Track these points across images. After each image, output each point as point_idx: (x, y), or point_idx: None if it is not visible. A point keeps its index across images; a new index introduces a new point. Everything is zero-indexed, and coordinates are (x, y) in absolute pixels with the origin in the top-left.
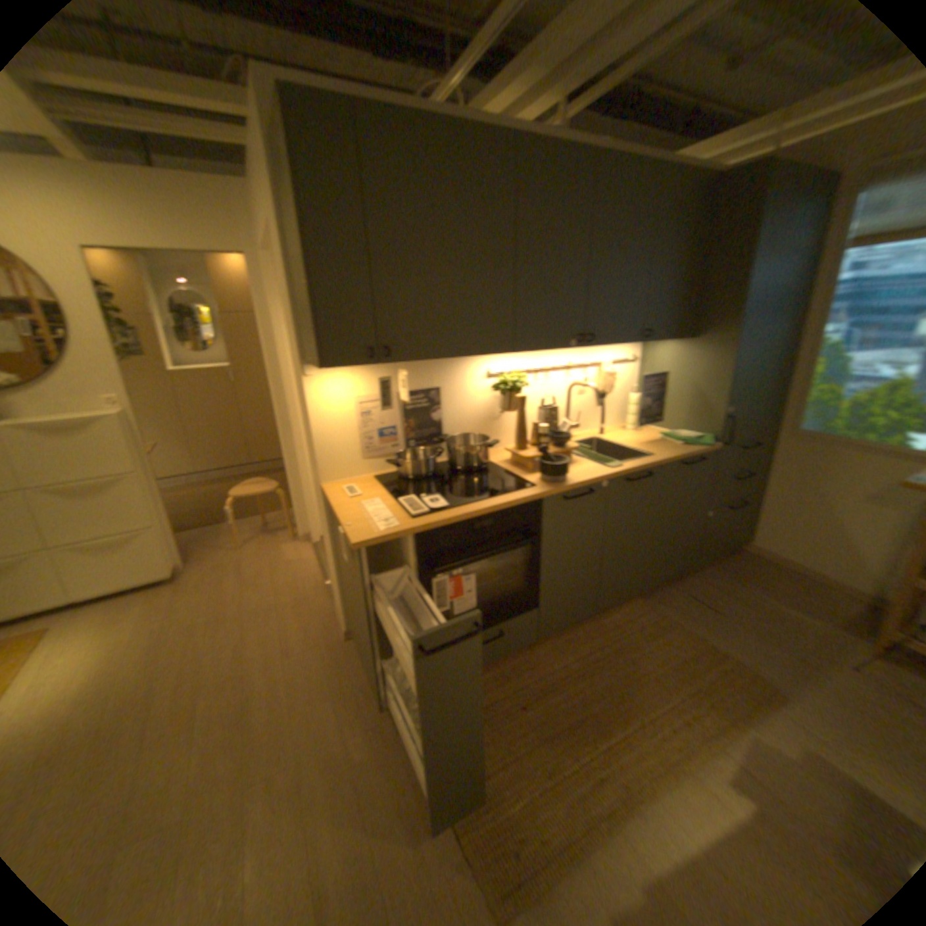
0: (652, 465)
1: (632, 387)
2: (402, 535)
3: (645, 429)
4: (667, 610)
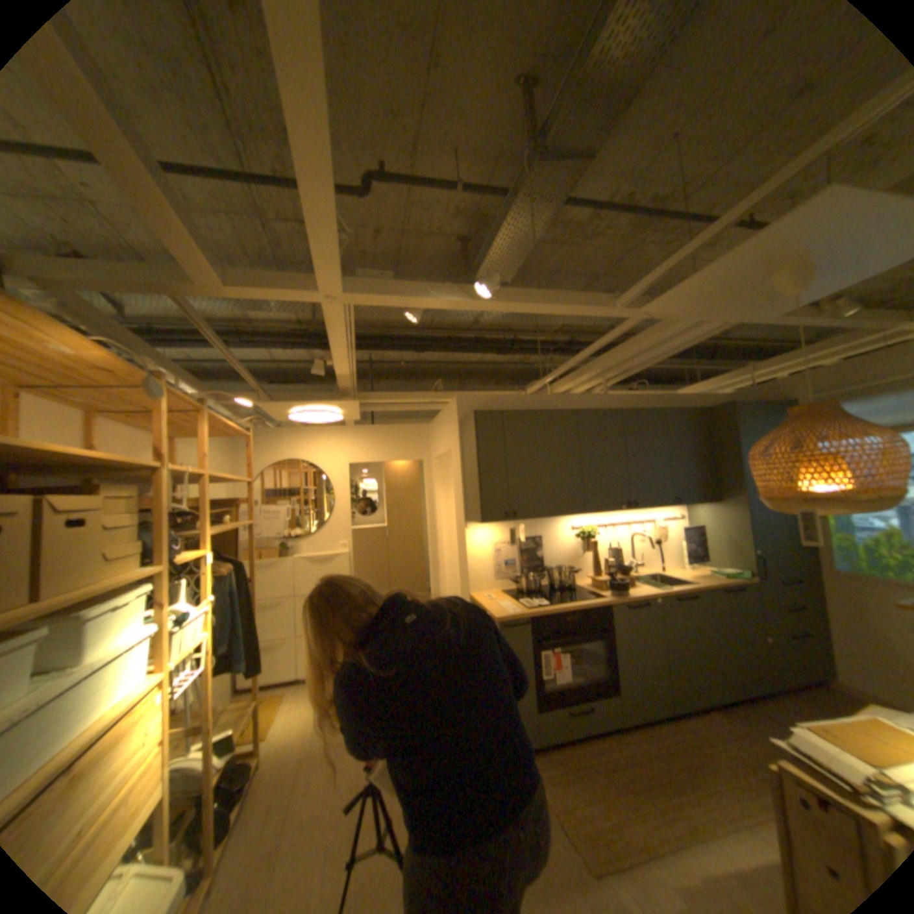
0: (695, 591)
1: (683, 537)
2: (523, 618)
3: (700, 569)
4: (744, 725)
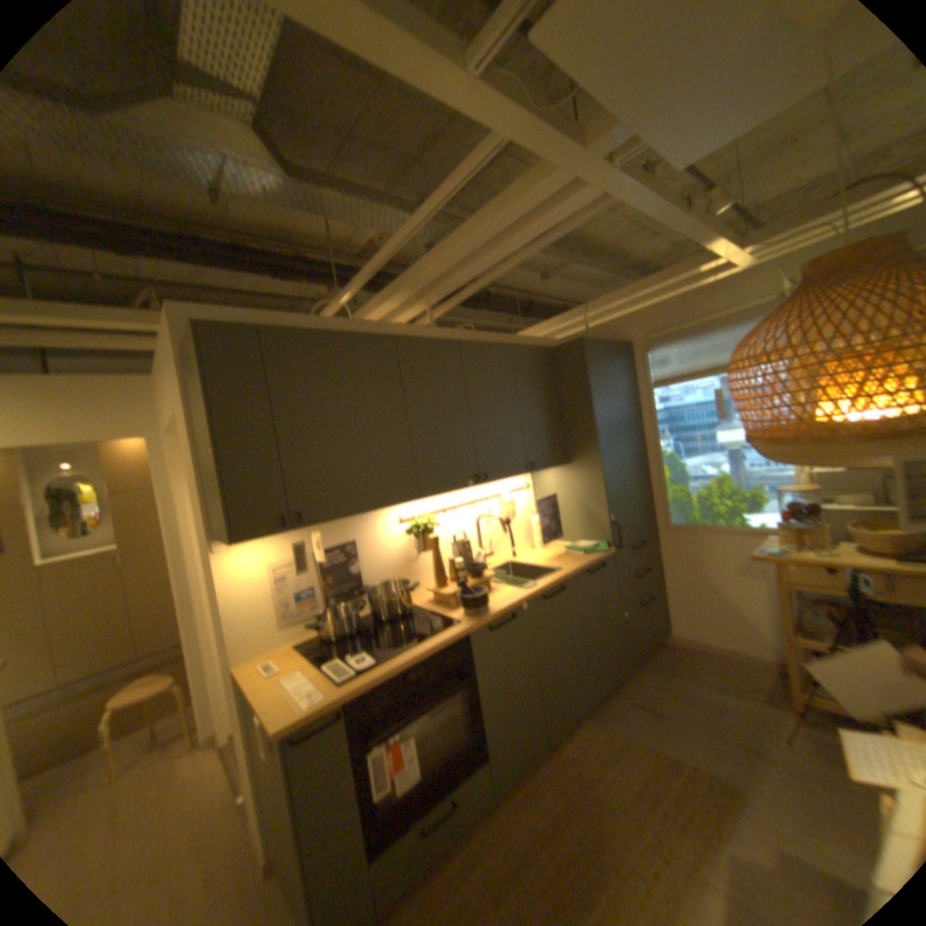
0: (560, 579)
1: (530, 509)
2: (326, 709)
3: (550, 545)
4: (615, 726)
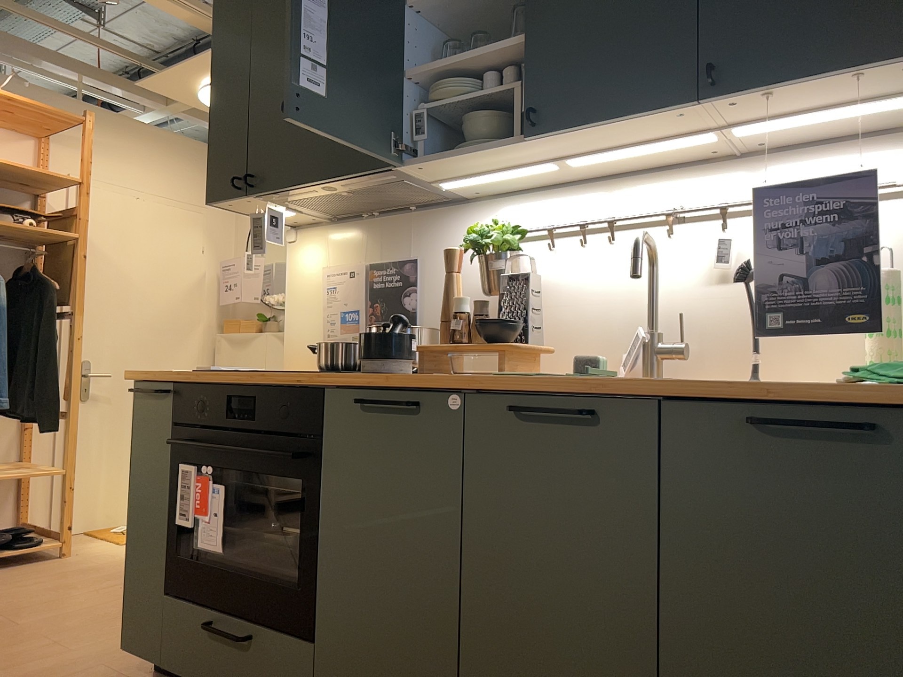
0: (592, 388)
1: None
2: (158, 377)
3: None
4: None
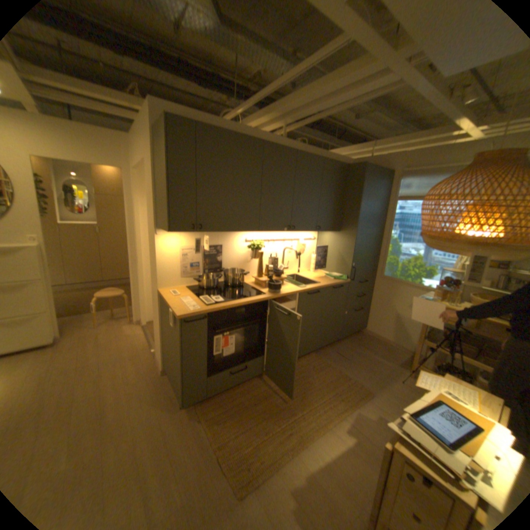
0: (318, 287)
1: (312, 251)
2: (201, 313)
3: (318, 271)
4: (325, 358)
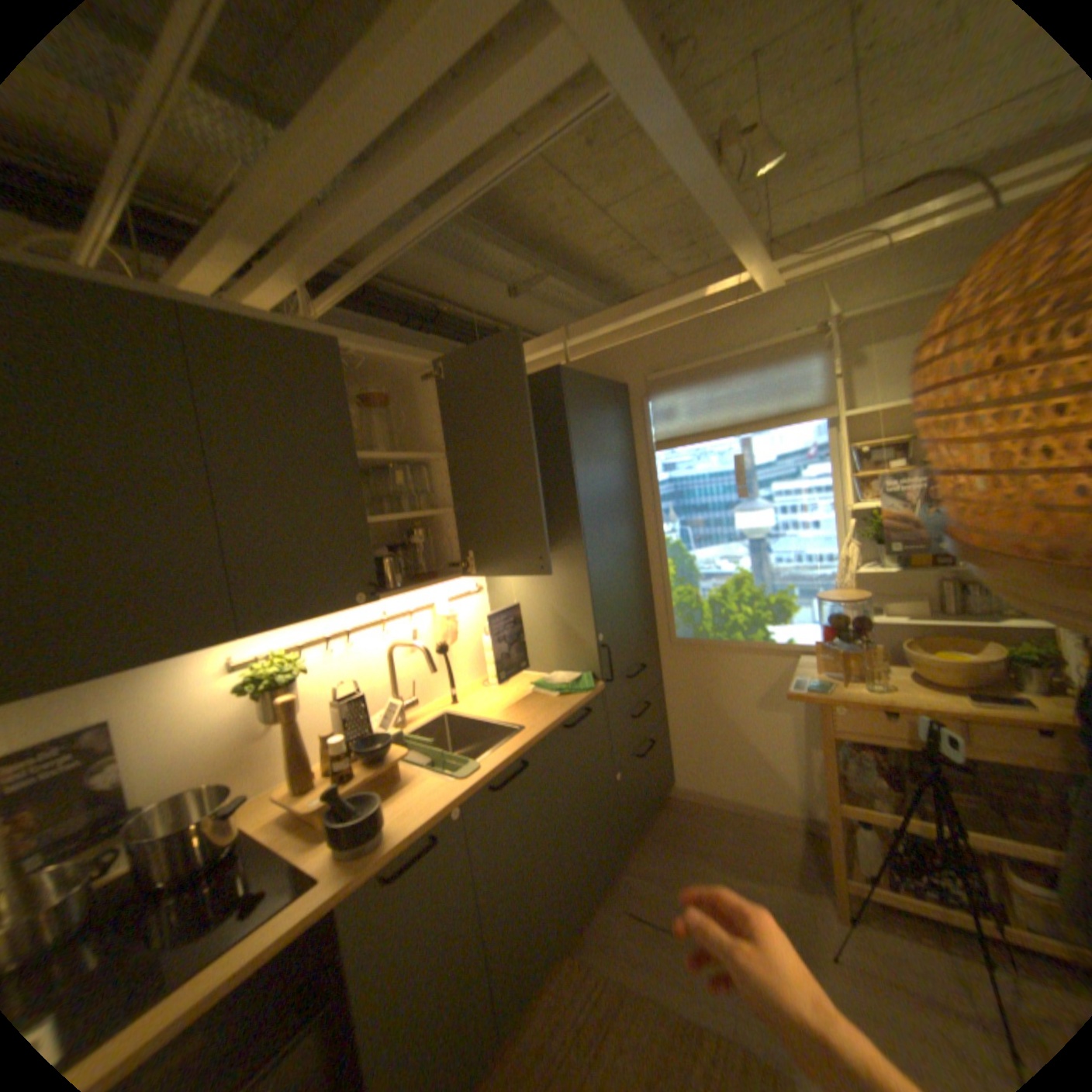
0: (521, 751)
1: (483, 625)
2: None
3: (512, 677)
4: (603, 962)
